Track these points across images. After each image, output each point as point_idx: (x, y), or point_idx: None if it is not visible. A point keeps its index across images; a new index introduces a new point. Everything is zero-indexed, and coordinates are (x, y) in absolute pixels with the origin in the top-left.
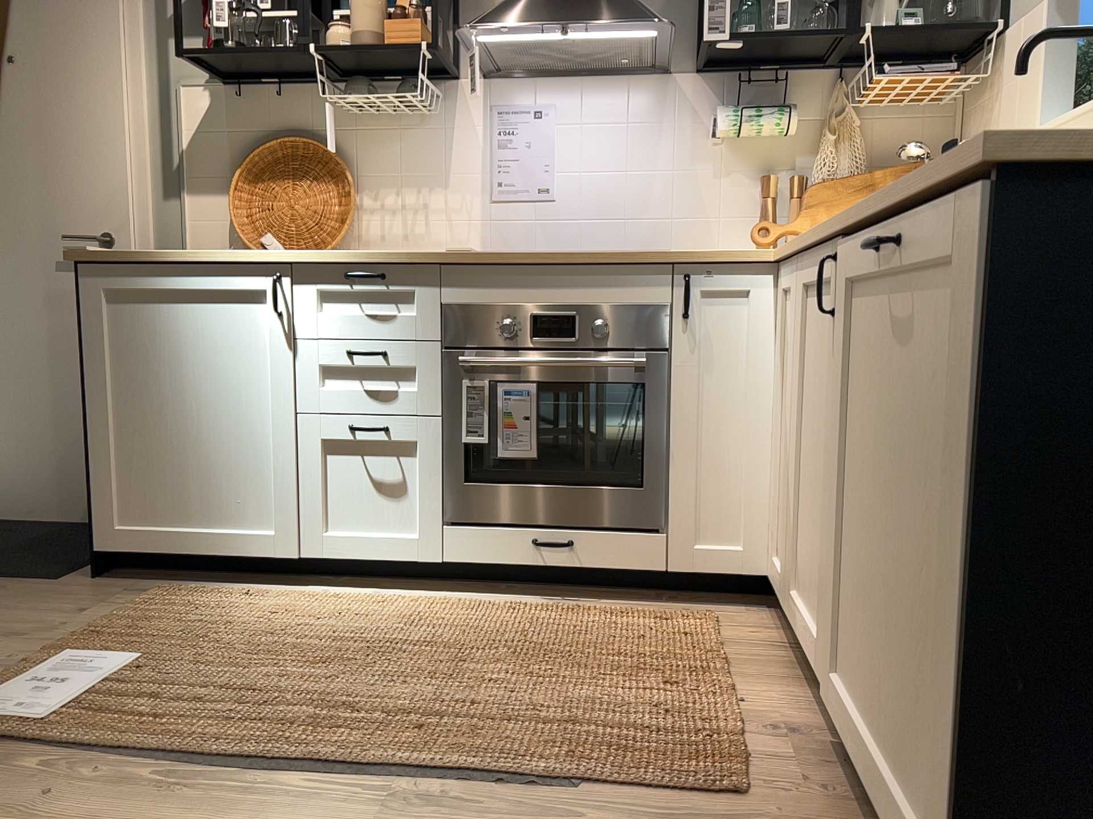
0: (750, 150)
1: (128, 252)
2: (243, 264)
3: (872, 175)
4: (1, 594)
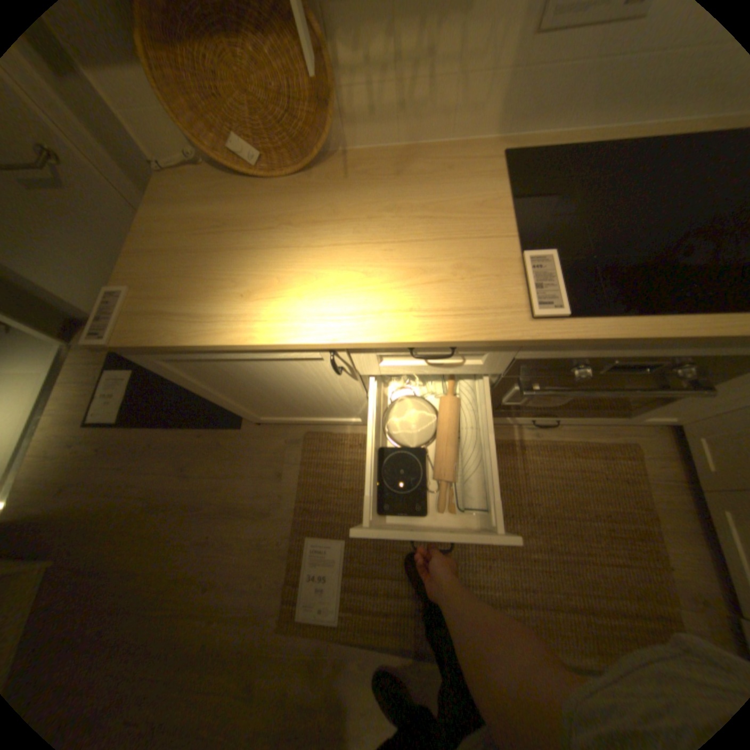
0: None
1: (153, 342)
2: (291, 346)
3: None
4: (221, 454)
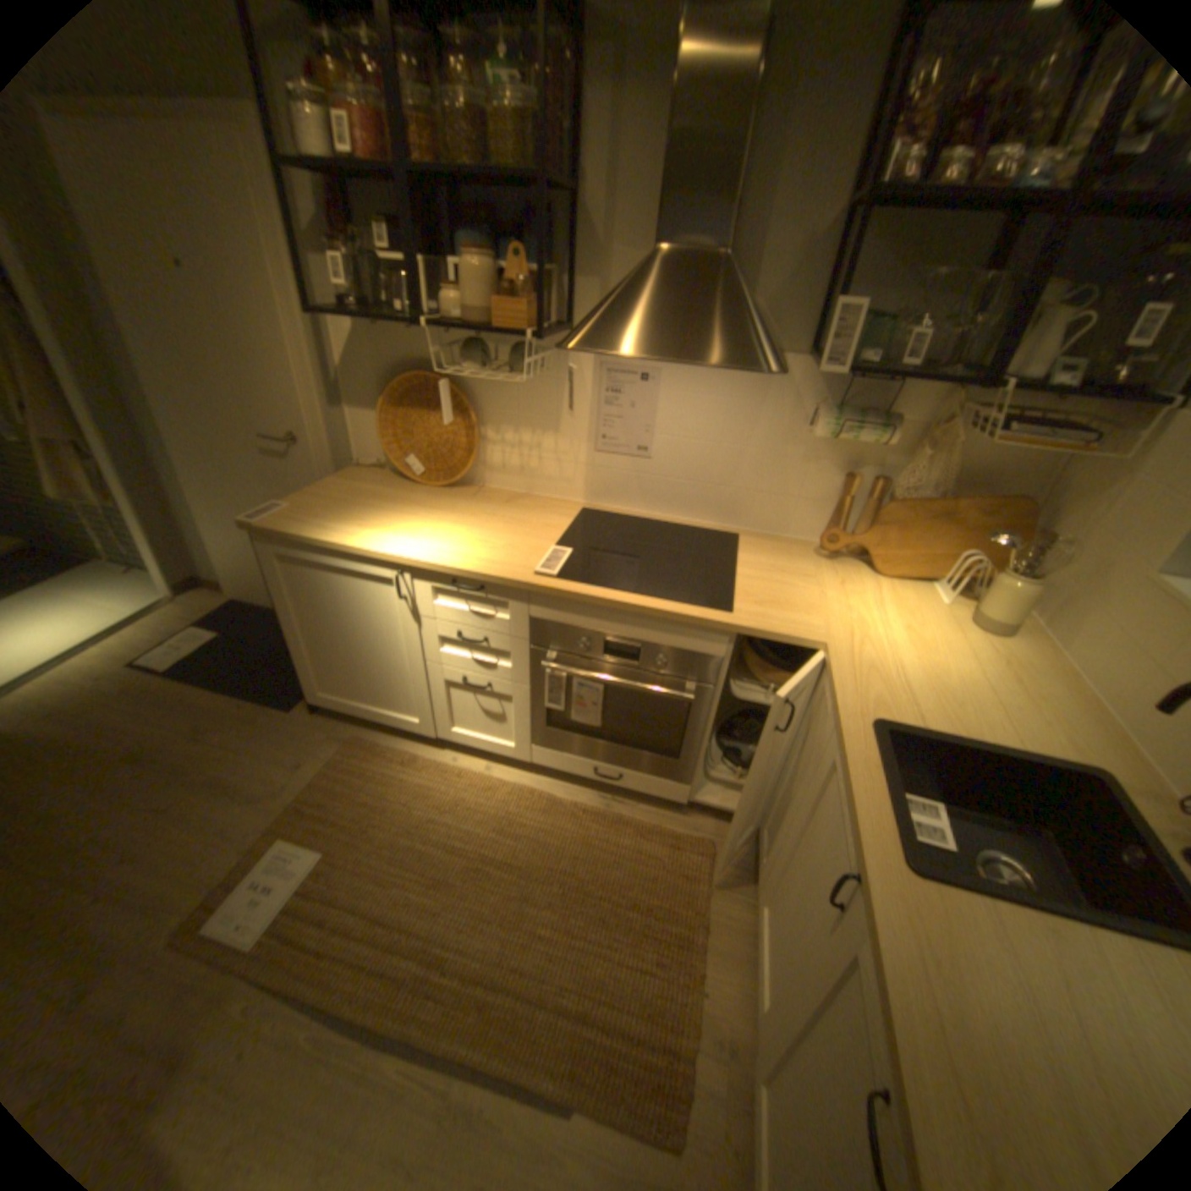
0: (847, 442)
1: (283, 531)
2: (371, 558)
3: (959, 501)
4: (251, 731)
